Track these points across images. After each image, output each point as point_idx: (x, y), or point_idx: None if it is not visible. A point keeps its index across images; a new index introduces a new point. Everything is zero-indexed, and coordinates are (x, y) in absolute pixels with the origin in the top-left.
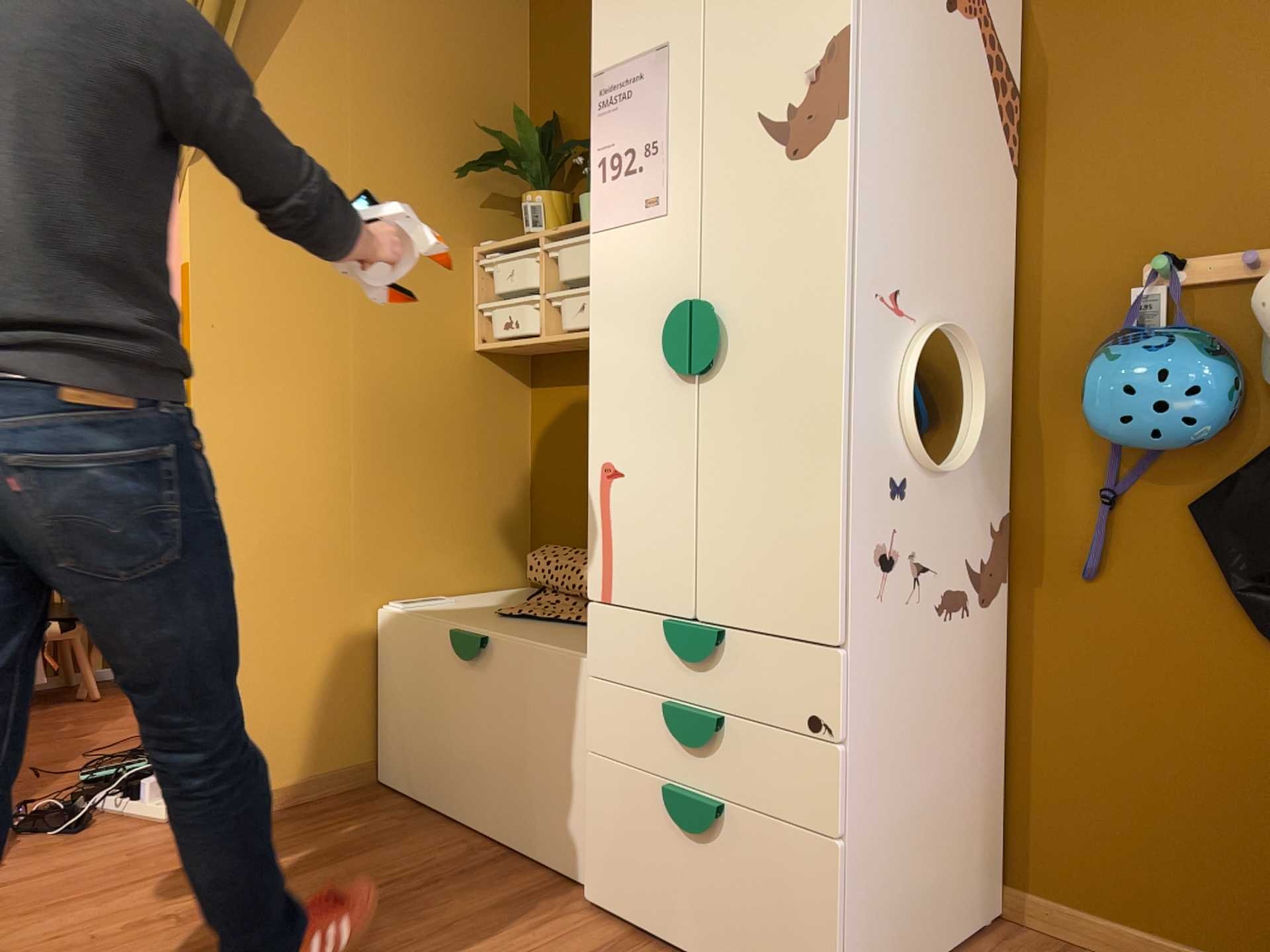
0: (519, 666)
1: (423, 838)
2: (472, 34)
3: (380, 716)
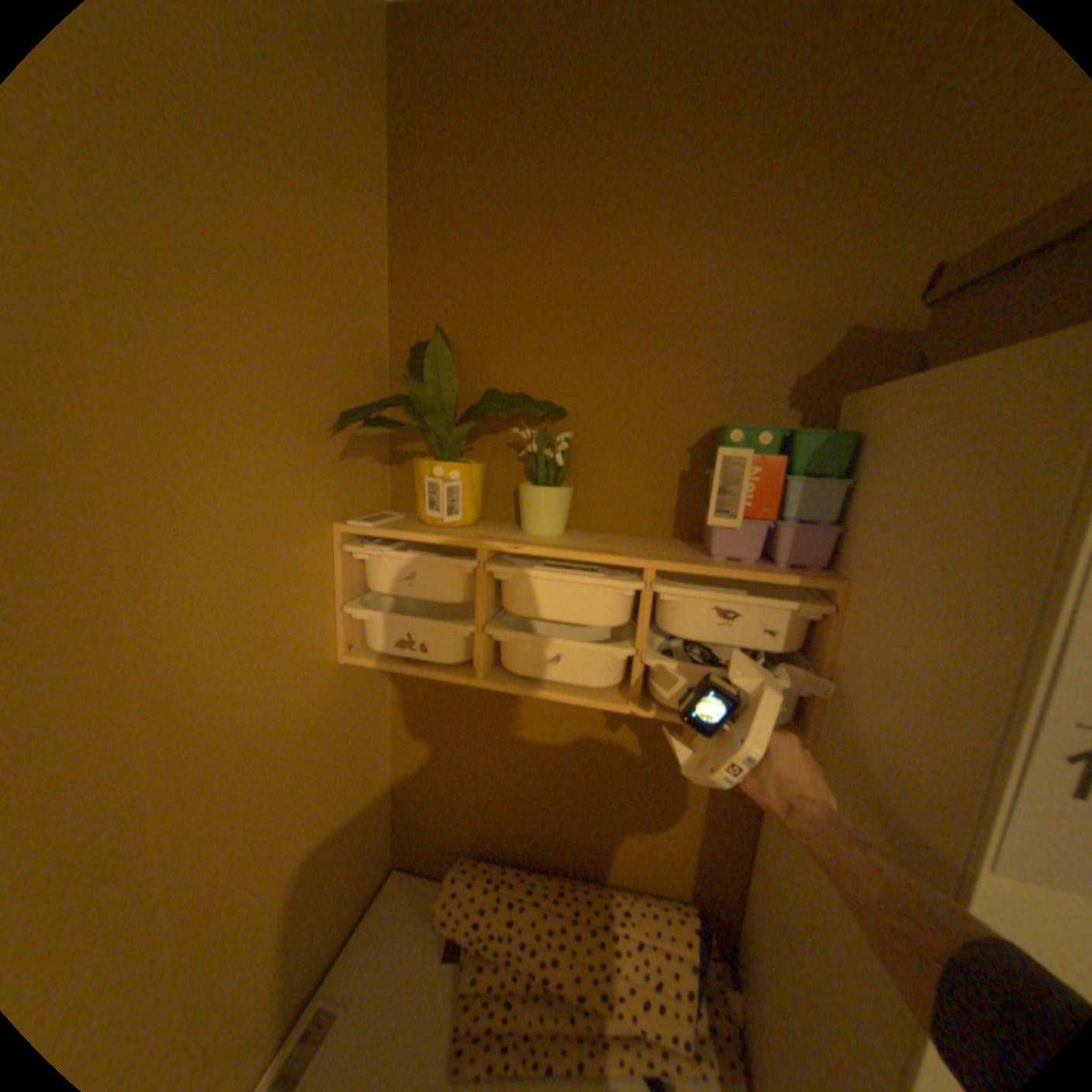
0: None
1: None
2: (320, 160)
3: None
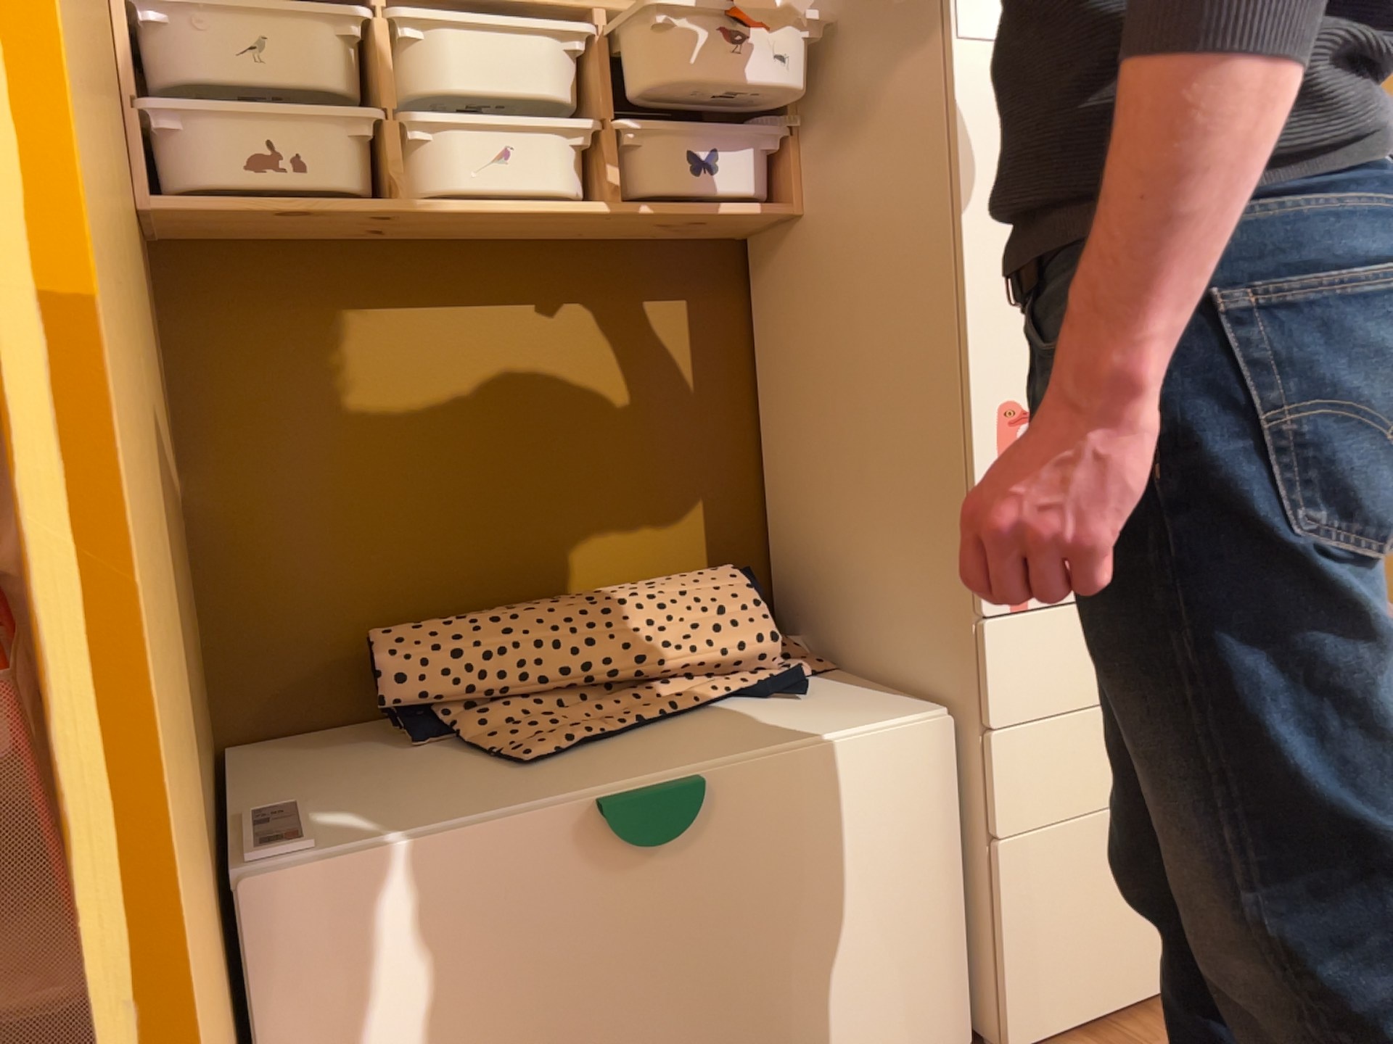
0: (792, 794)
1: None
2: None
3: None
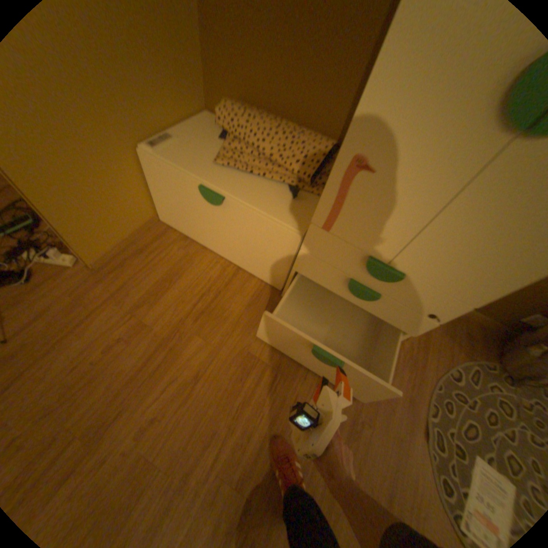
0: (248, 217)
1: (200, 261)
2: None
3: (153, 195)
